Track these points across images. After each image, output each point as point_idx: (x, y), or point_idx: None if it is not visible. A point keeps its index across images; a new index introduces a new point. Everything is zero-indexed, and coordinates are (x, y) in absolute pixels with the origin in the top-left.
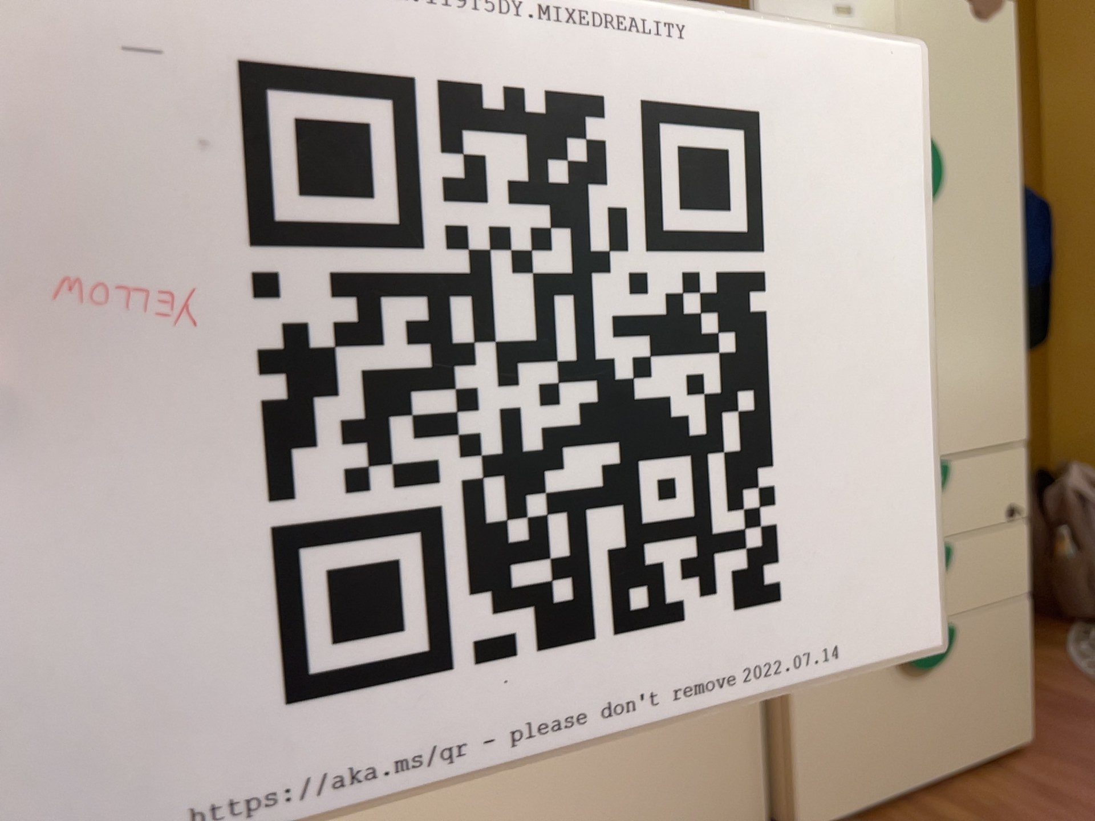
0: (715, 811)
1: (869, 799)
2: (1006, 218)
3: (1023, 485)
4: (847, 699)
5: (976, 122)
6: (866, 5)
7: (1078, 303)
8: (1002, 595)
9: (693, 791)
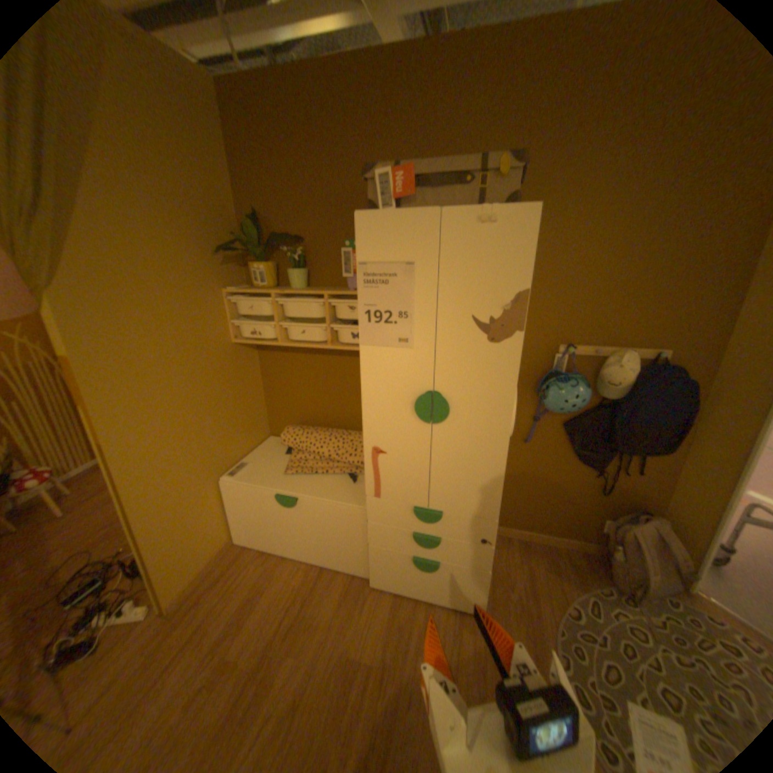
0: (349, 565)
1: (397, 592)
2: (495, 433)
3: (490, 535)
4: (389, 562)
5: (480, 390)
6: (415, 339)
7: (713, 443)
8: (471, 565)
9: (342, 556)
